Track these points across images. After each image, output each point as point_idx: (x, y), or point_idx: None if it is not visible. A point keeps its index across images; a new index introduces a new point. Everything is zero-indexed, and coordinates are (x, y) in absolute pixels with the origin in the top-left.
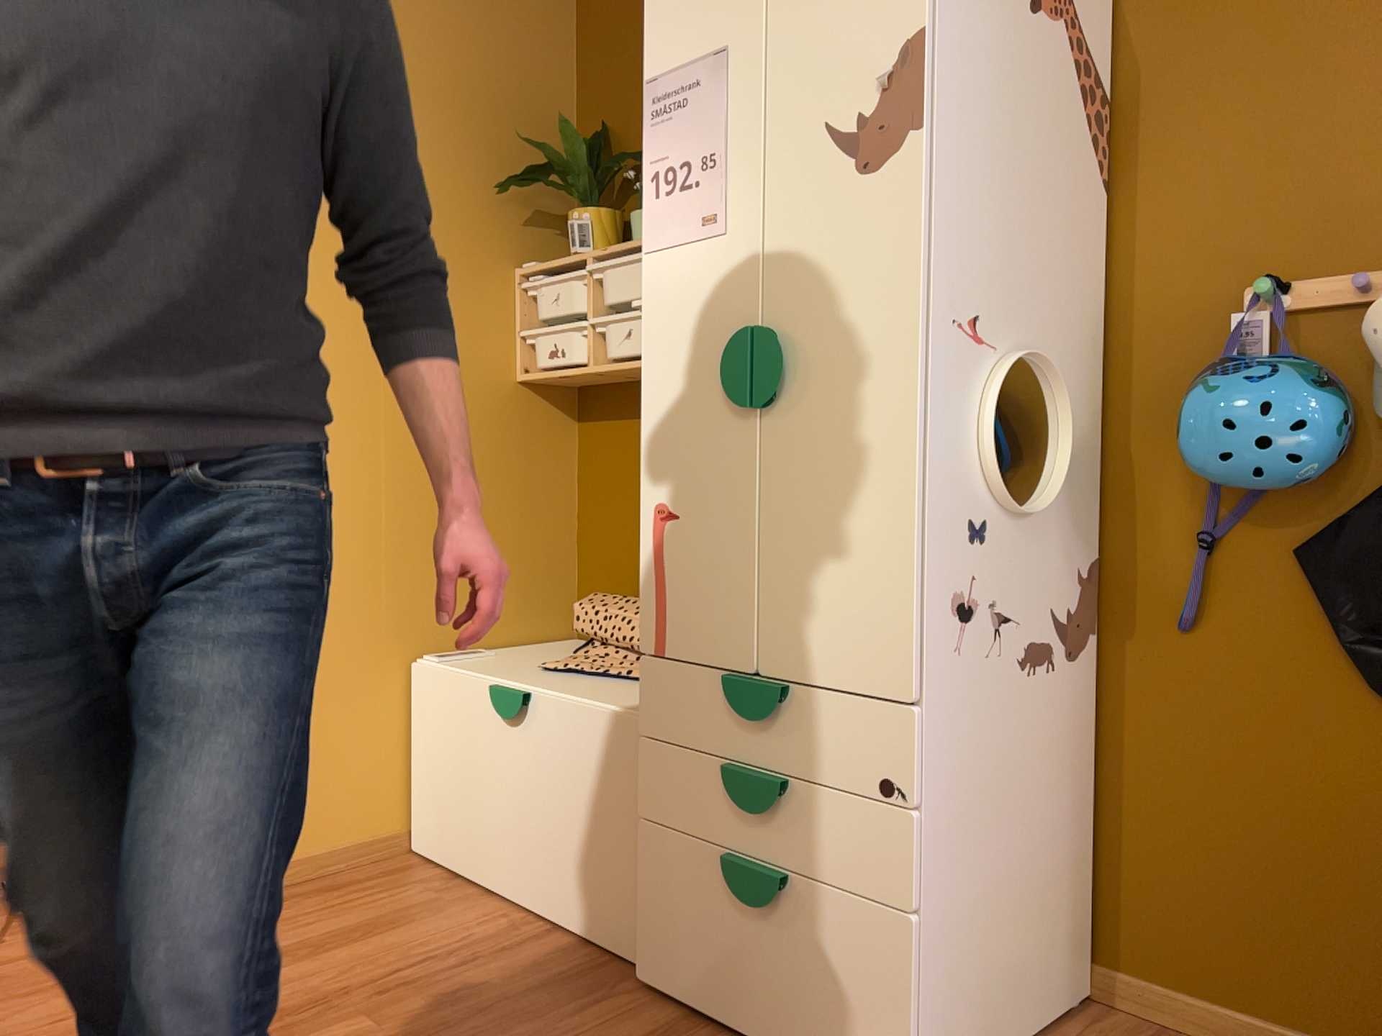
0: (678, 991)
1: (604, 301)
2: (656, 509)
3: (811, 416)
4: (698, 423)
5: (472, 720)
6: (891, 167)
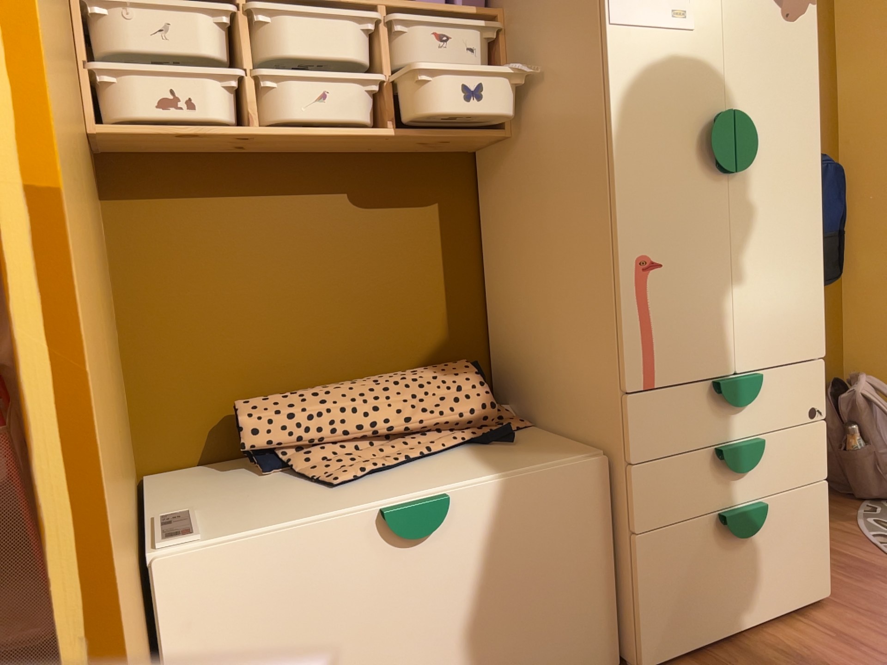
0: (684, 645)
1: (258, 54)
2: (640, 262)
3: (763, 182)
4: (677, 186)
5: (333, 577)
6: (802, 22)
